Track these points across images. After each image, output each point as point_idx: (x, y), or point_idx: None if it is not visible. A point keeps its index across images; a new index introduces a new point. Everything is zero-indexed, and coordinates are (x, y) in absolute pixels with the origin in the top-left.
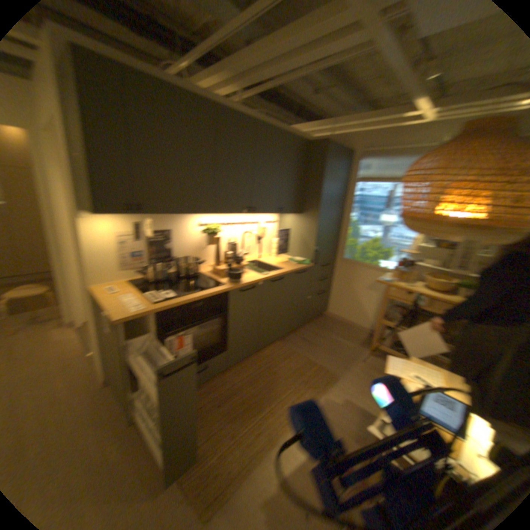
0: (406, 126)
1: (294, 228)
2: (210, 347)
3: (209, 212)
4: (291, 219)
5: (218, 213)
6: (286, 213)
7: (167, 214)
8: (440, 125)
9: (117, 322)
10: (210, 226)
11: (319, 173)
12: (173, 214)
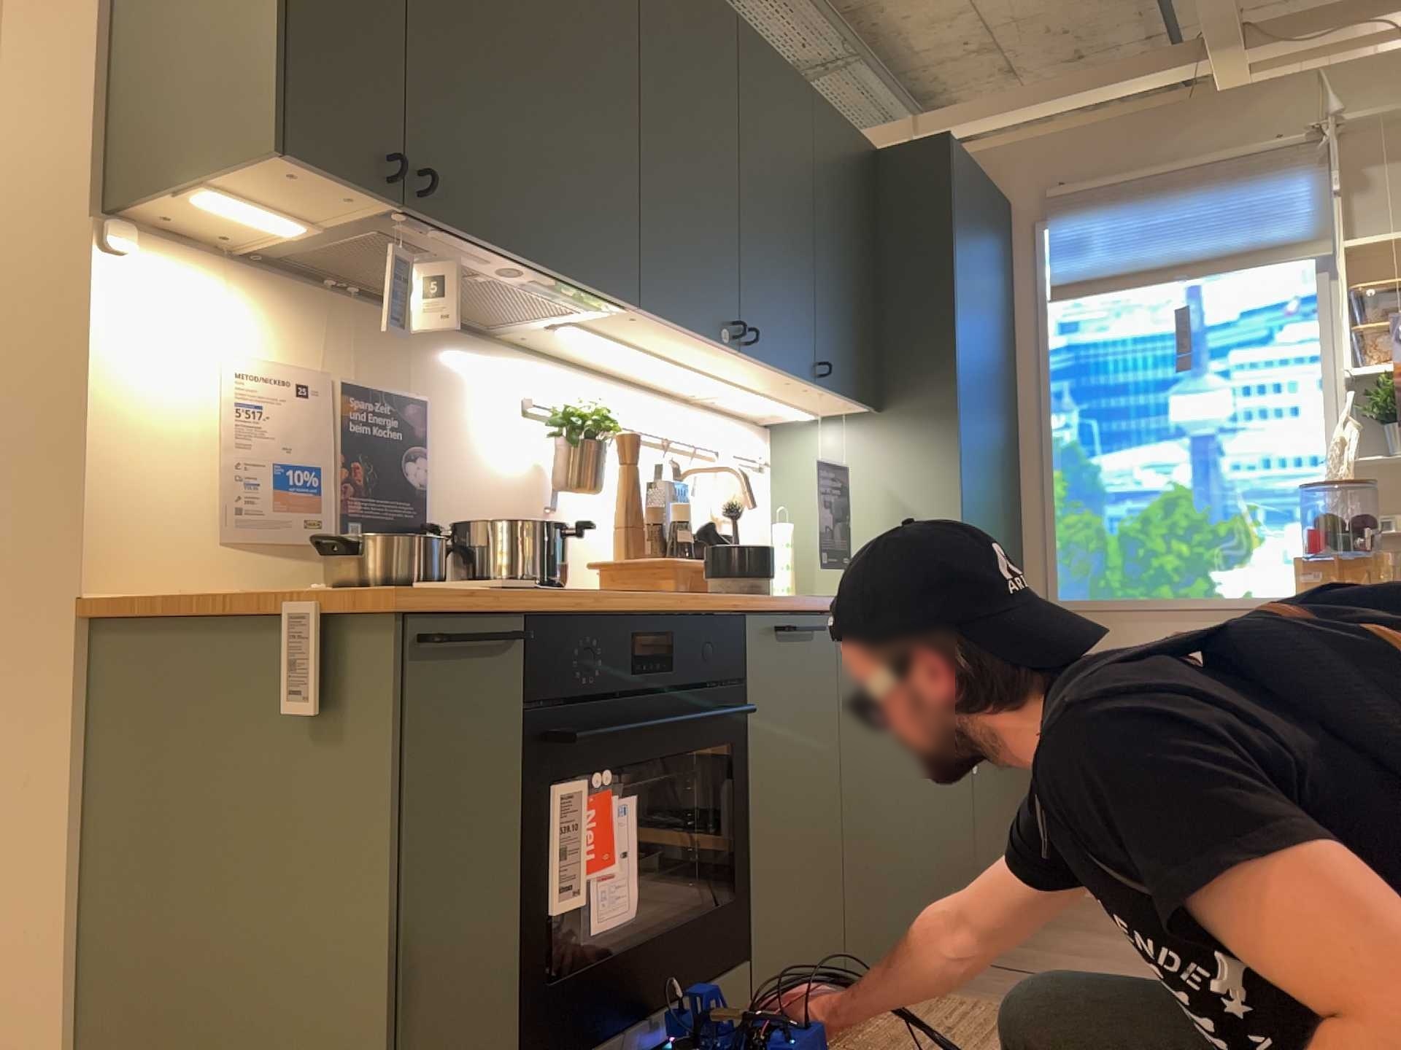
0: (1171, 109)
1: (852, 476)
2: (668, 938)
3: (611, 305)
4: (836, 444)
5: (641, 317)
6: (832, 396)
7: (493, 252)
8: (1281, 93)
9: (398, 599)
10: (569, 406)
11: (927, 249)
12: (513, 259)
